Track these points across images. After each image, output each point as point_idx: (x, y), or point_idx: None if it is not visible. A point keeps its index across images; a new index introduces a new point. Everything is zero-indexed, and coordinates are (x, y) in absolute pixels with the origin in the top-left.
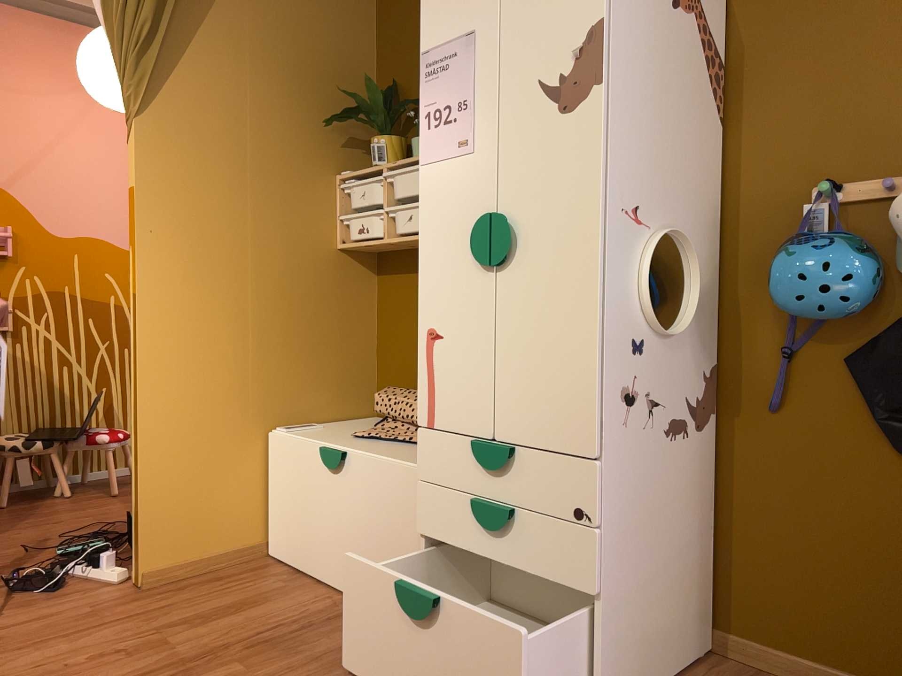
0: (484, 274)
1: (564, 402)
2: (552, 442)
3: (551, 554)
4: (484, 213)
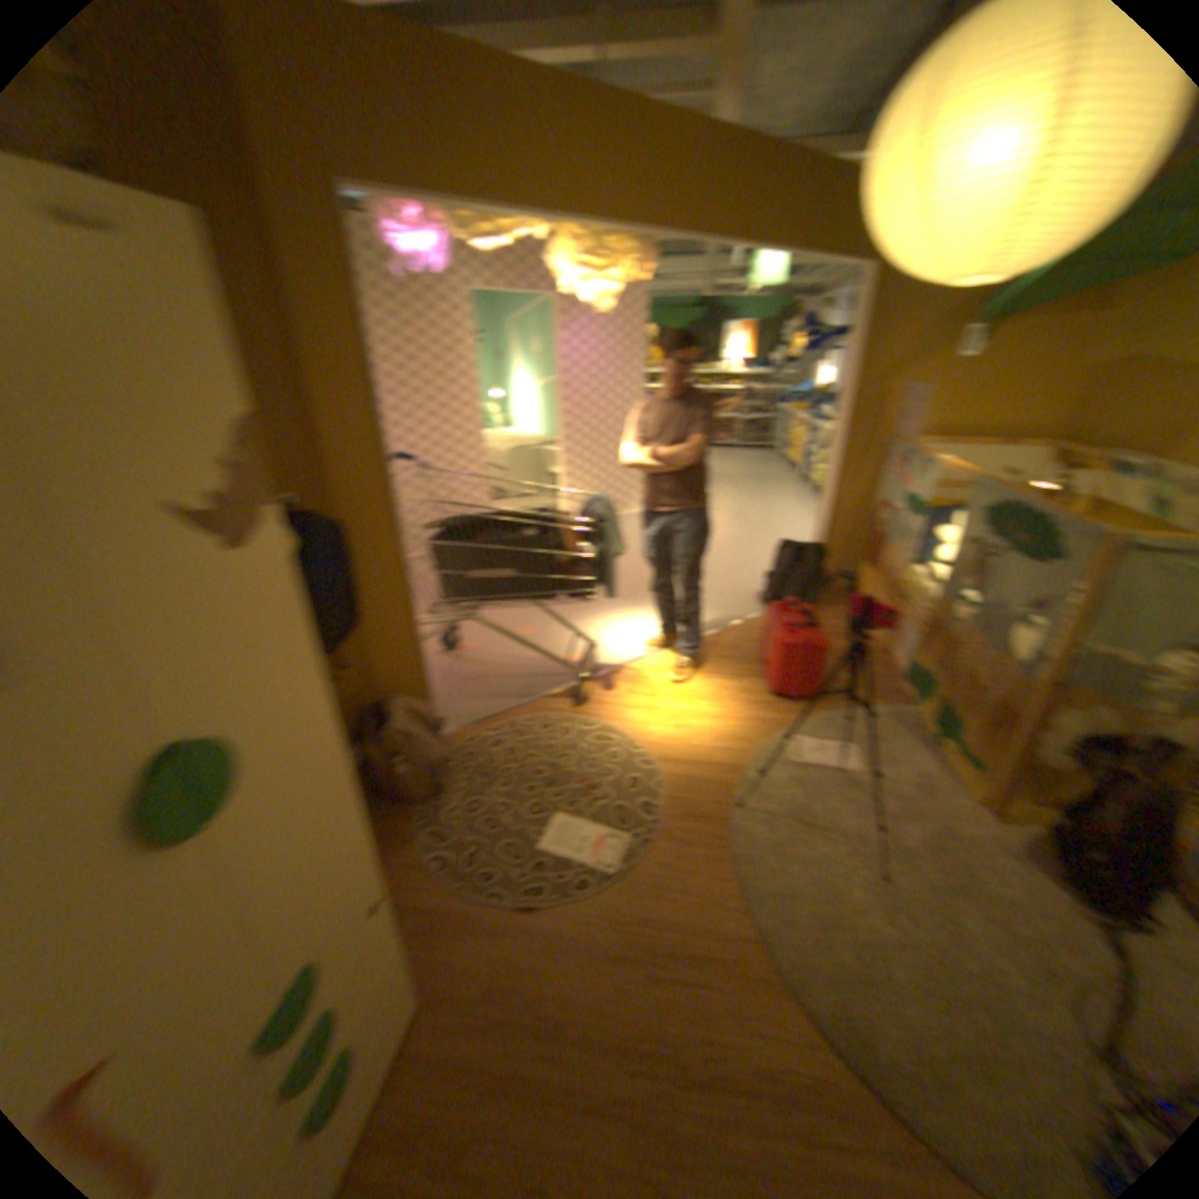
0: (183, 853)
1: (343, 852)
2: (343, 897)
3: (366, 973)
4: (138, 768)
